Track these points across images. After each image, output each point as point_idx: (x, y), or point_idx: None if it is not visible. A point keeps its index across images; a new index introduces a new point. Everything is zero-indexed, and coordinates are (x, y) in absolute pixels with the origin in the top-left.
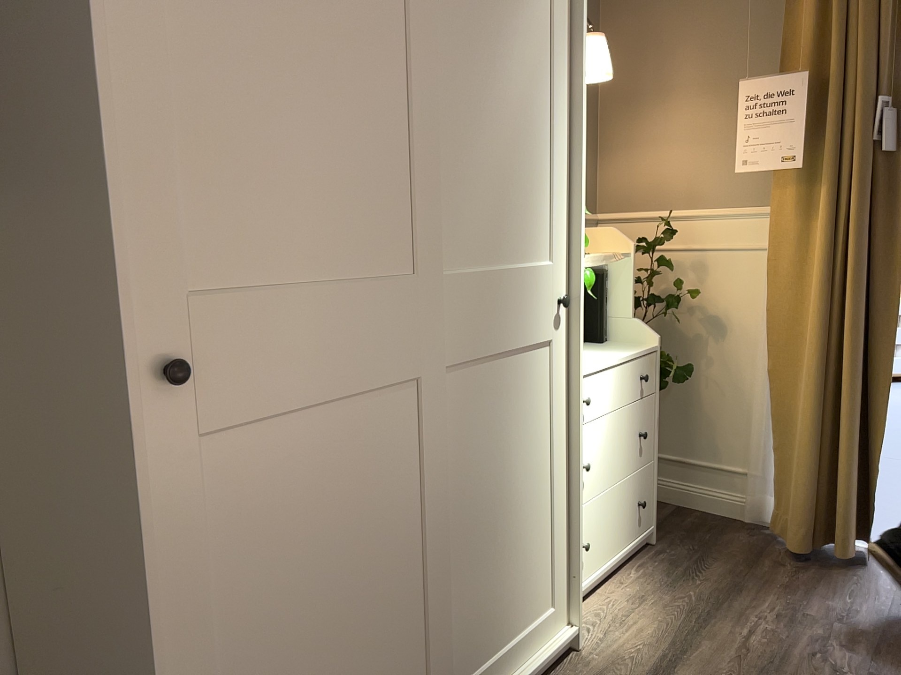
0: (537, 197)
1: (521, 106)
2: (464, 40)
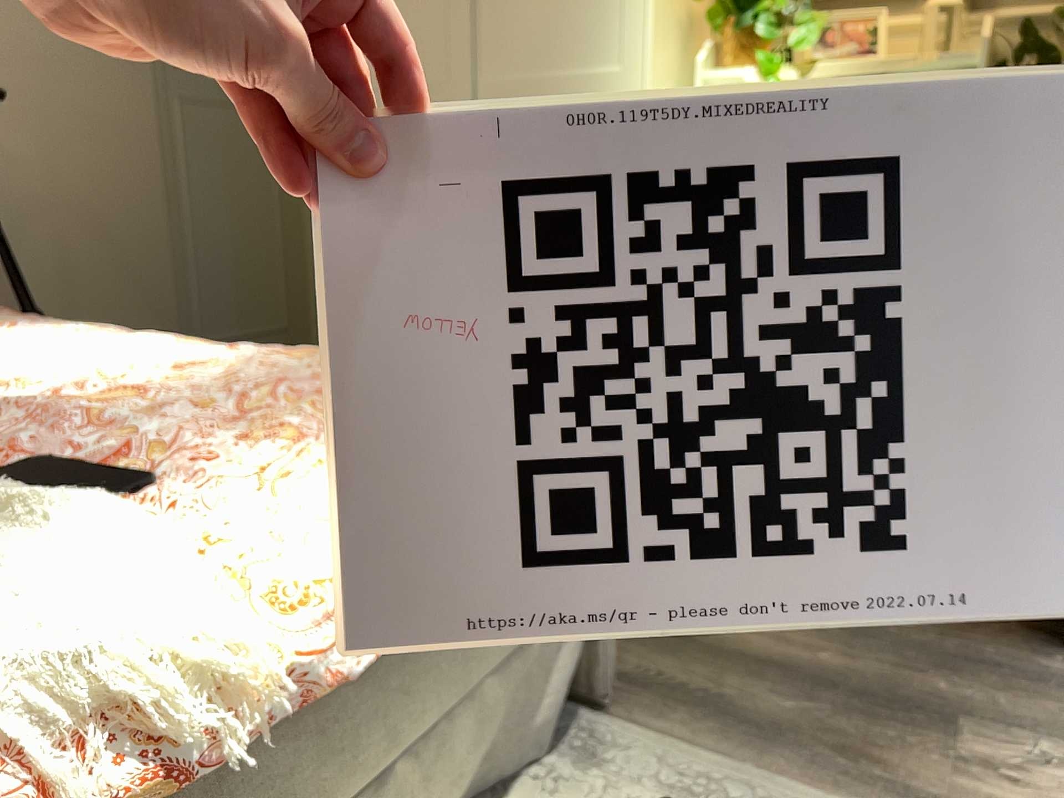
0: (599, 7)
1: None
2: None
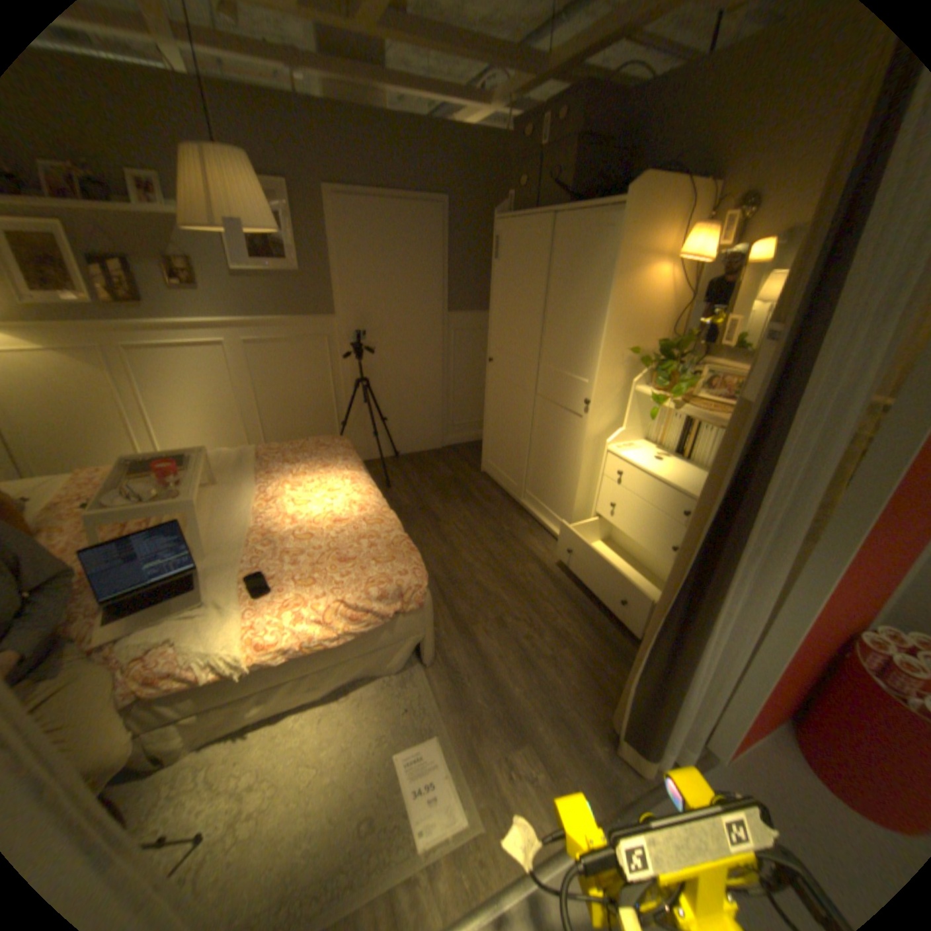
0: (585, 349)
1: (583, 307)
2: (561, 284)
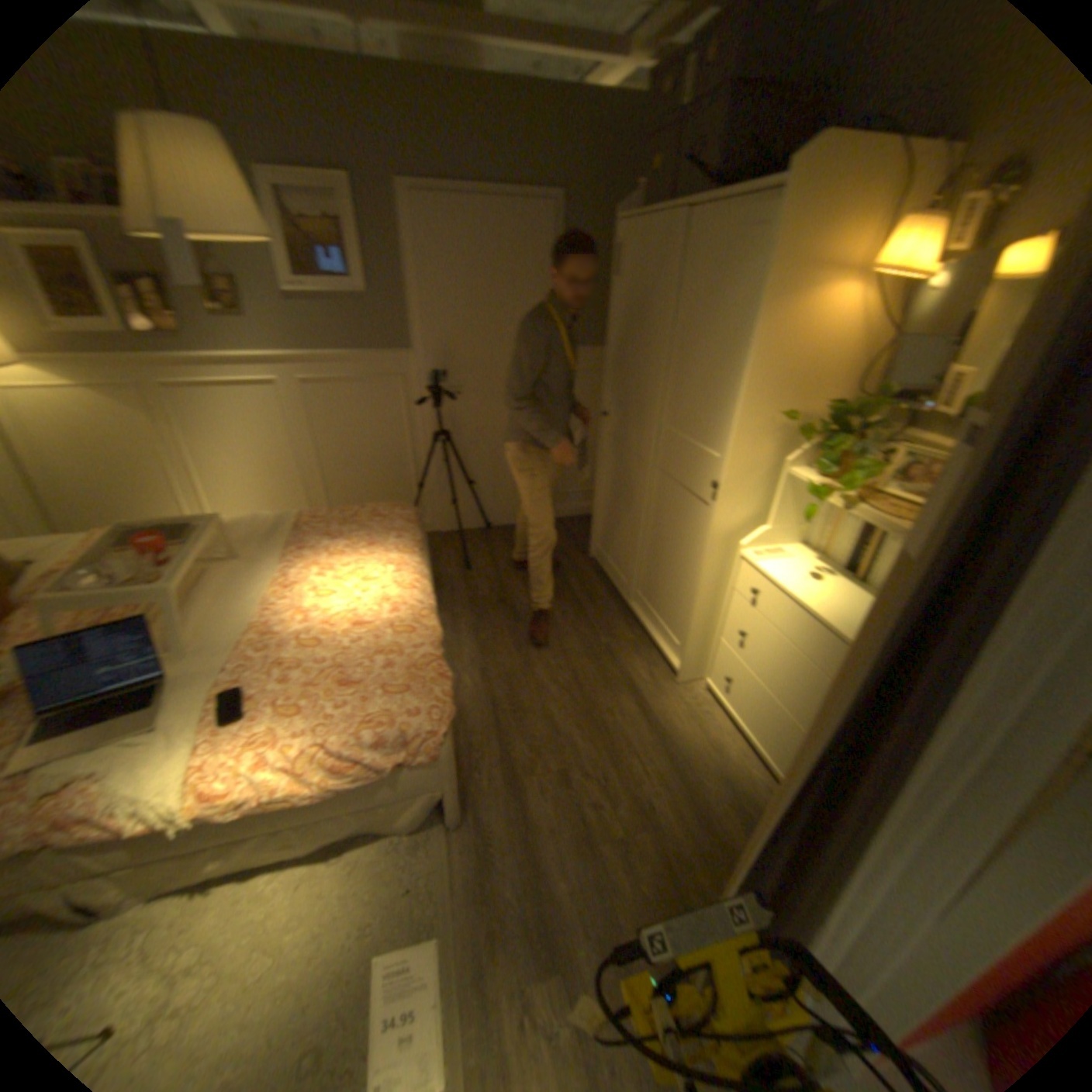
0: (721, 410)
1: (722, 348)
2: (696, 313)
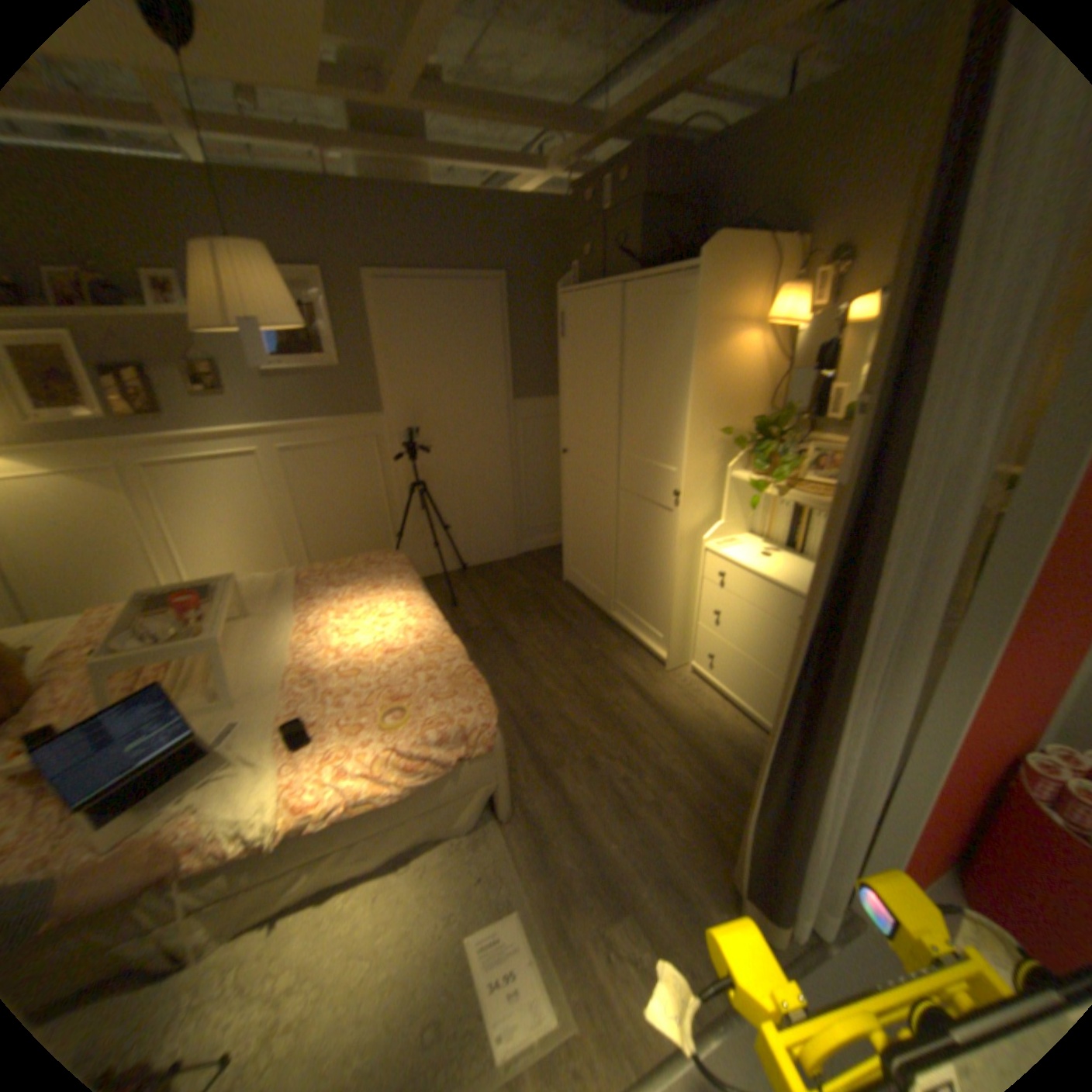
0: (671, 433)
1: (664, 385)
2: (638, 360)
